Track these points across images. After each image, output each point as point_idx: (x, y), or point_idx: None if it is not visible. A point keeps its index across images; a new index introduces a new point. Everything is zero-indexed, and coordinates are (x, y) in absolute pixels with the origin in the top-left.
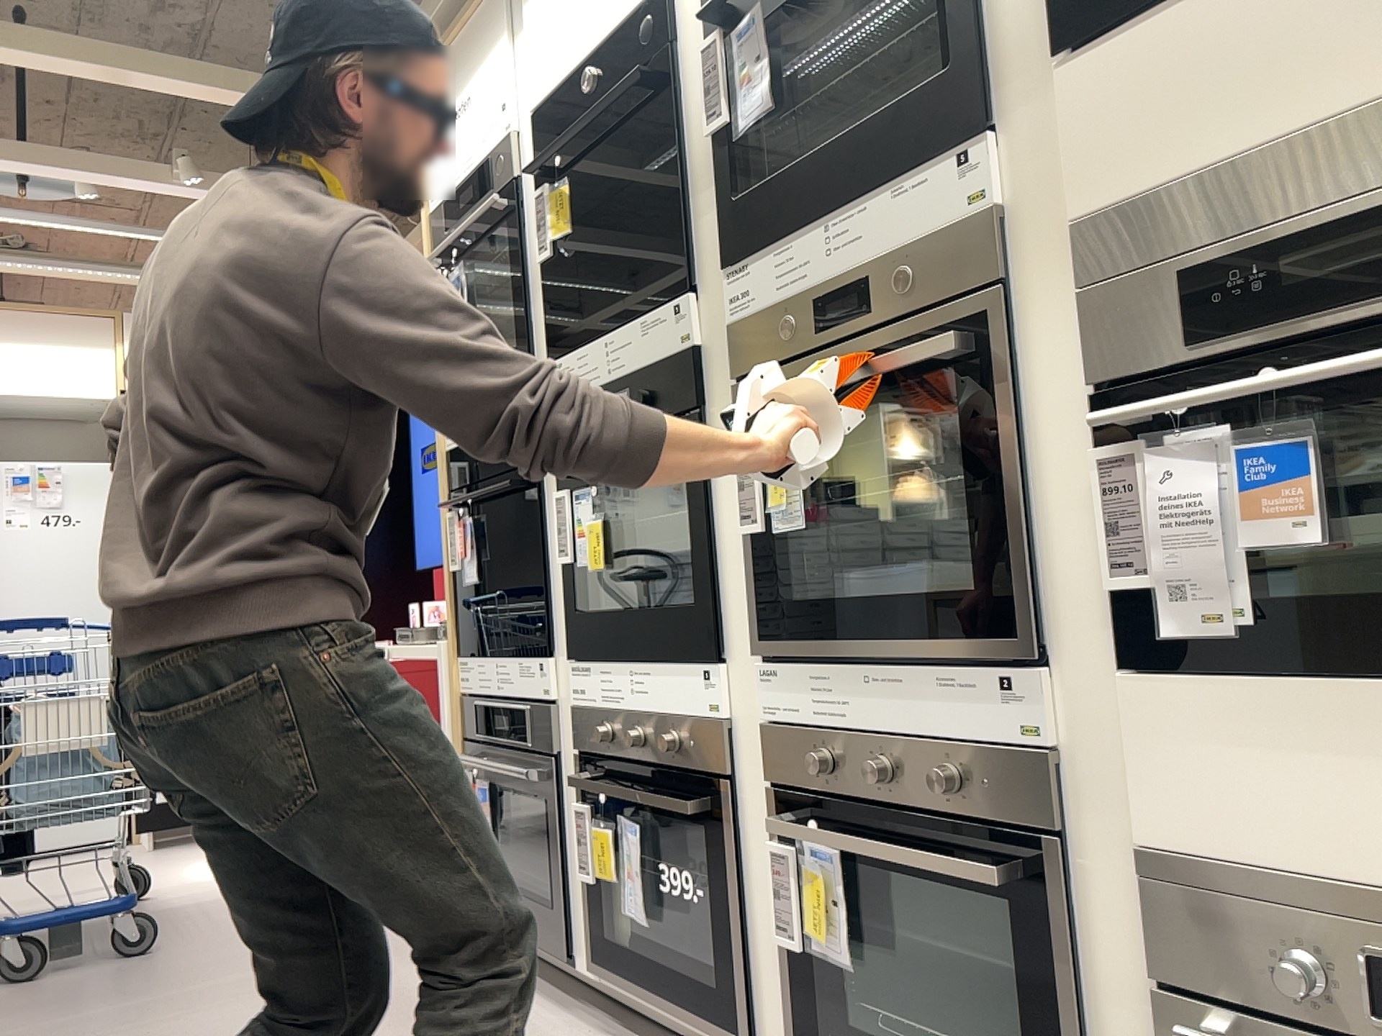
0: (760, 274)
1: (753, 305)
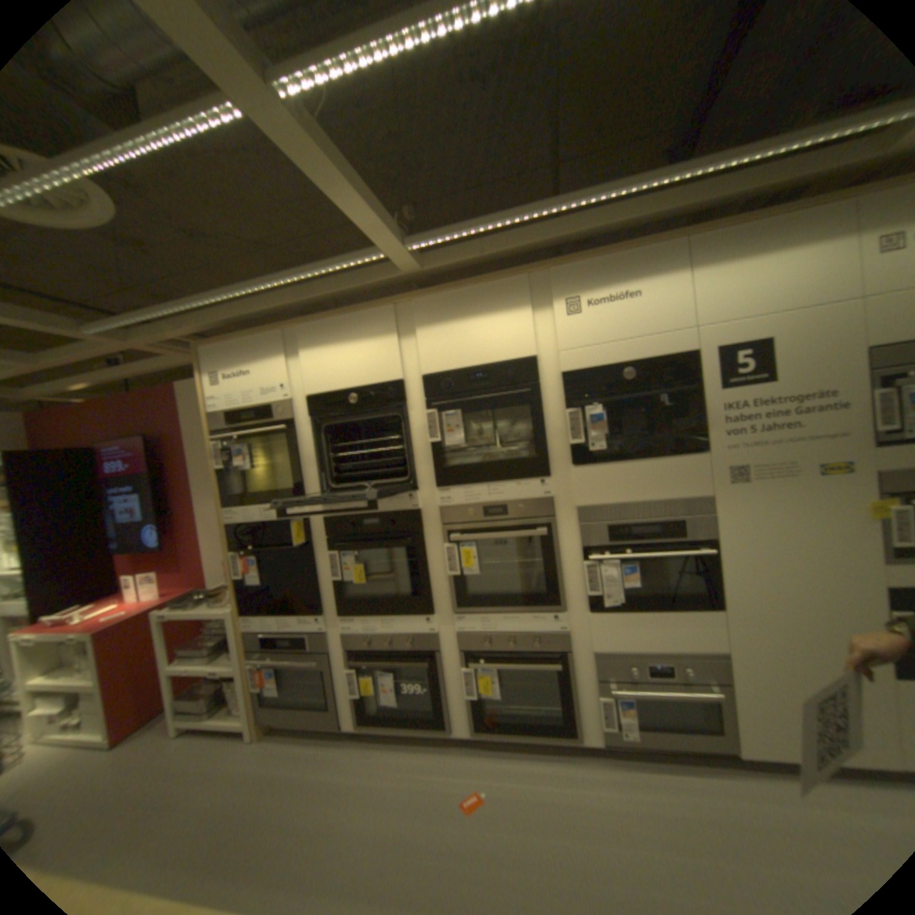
0: (457, 495)
1: (454, 504)
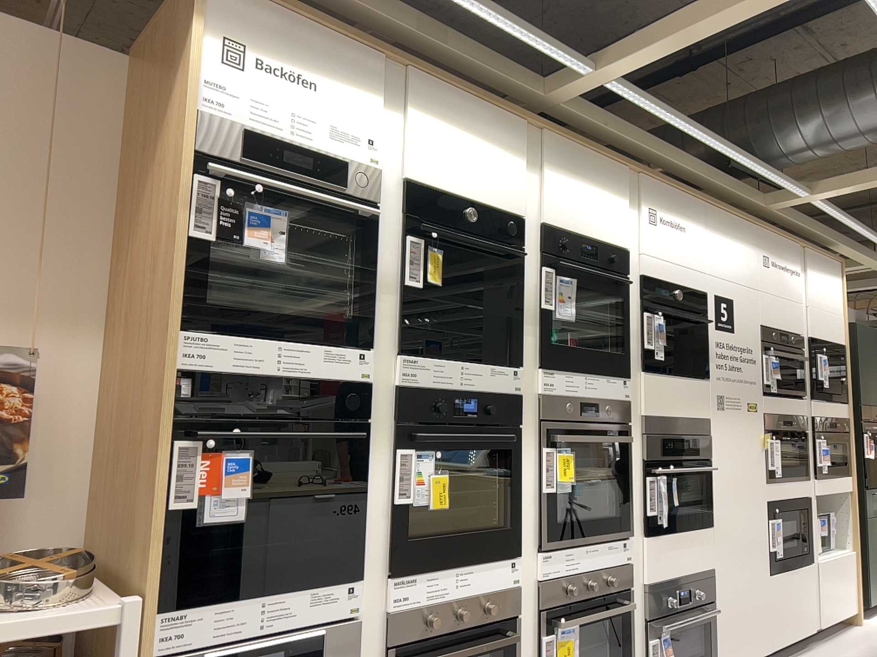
0: (555, 379)
1: (550, 390)
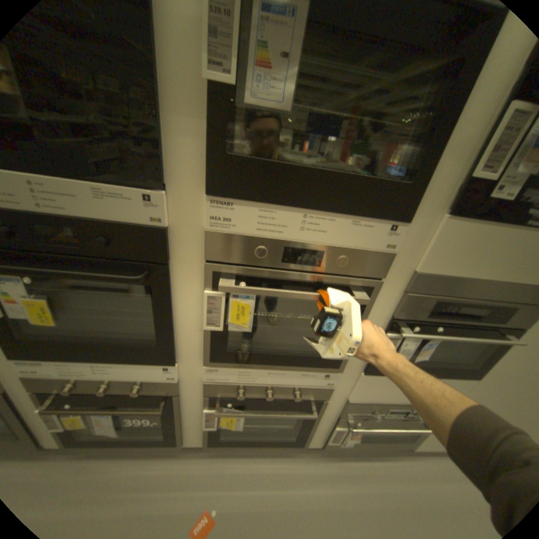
0: (245, 215)
1: (234, 229)
